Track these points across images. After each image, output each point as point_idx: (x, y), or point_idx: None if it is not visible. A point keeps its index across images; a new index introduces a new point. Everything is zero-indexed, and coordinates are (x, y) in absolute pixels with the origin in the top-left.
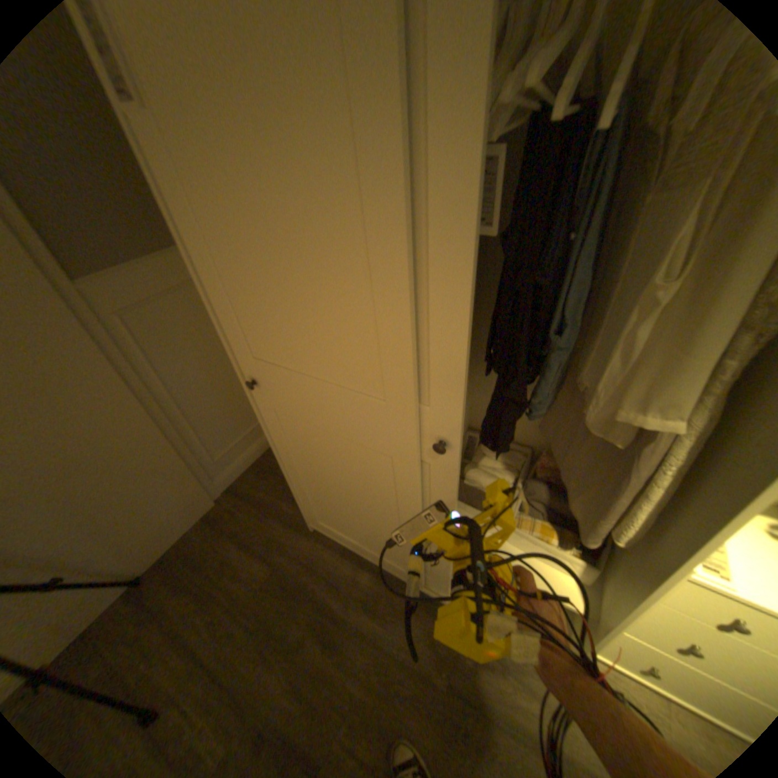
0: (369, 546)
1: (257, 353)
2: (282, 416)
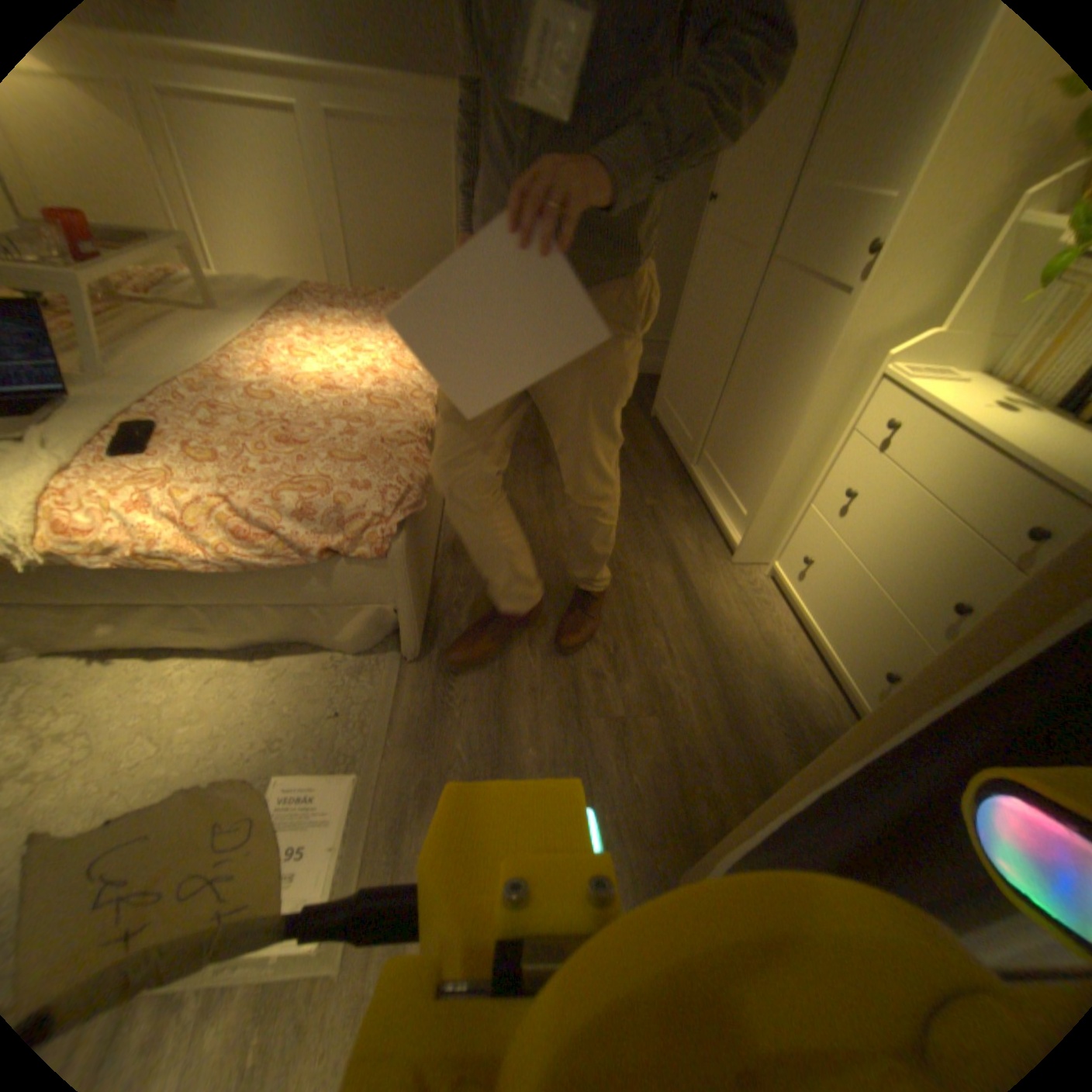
0: (684, 415)
1: (733, 161)
2: (711, 240)
